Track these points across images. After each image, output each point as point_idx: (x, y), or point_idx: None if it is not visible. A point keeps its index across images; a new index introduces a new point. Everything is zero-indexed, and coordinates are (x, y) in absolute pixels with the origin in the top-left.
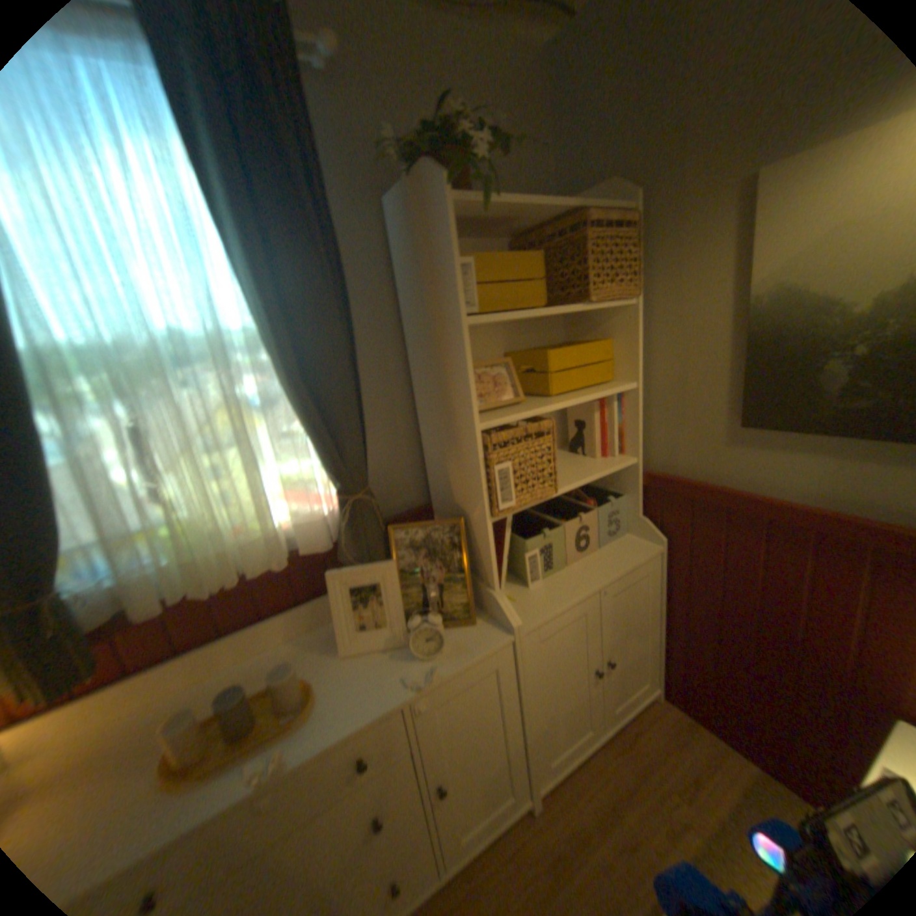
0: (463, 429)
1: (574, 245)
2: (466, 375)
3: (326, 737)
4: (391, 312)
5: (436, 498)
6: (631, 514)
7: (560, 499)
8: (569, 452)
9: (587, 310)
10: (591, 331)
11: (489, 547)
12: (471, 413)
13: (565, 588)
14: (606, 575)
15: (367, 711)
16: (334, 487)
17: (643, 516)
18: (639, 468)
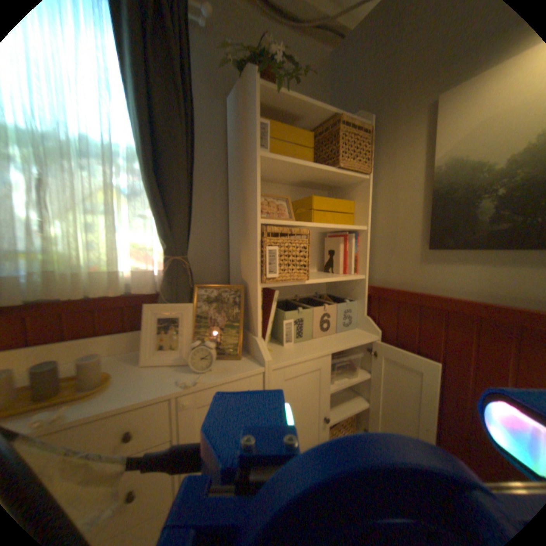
0: (251, 223)
1: (332, 136)
2: (256, 186)
3: (107, 404)
4: (223, 163)
5: (233, 280)
6: (359, 314)
7: (315, 300)
8: (324, 273)
9: (340, 182)
10: (342, 198)
11: (257, 303)
12: (256, 210)
13: (307, 348)
14: (337, 345)
15: (144, 394)
16: (165, 251)
17: (366, 316)
18: (365, 282)
